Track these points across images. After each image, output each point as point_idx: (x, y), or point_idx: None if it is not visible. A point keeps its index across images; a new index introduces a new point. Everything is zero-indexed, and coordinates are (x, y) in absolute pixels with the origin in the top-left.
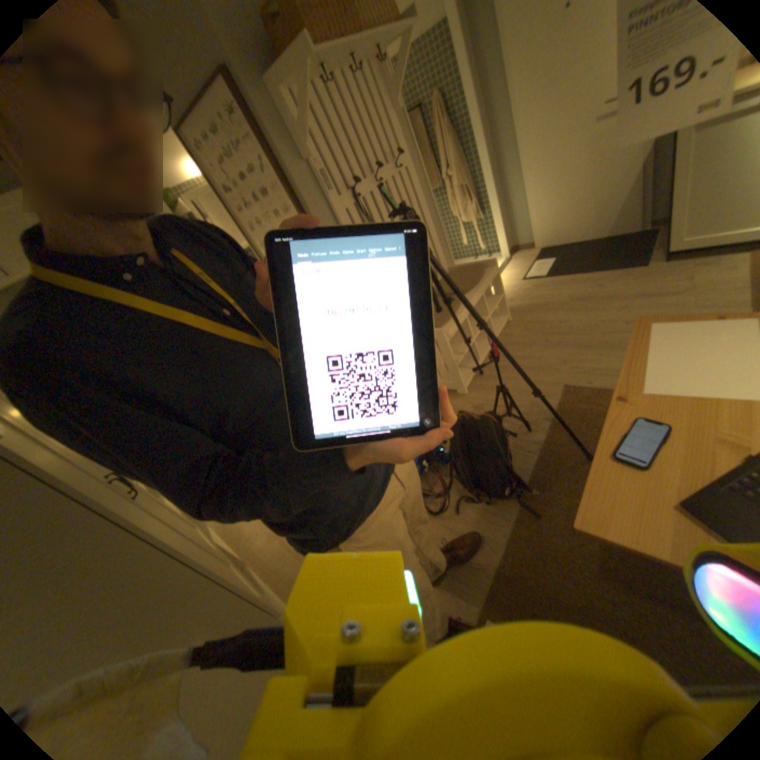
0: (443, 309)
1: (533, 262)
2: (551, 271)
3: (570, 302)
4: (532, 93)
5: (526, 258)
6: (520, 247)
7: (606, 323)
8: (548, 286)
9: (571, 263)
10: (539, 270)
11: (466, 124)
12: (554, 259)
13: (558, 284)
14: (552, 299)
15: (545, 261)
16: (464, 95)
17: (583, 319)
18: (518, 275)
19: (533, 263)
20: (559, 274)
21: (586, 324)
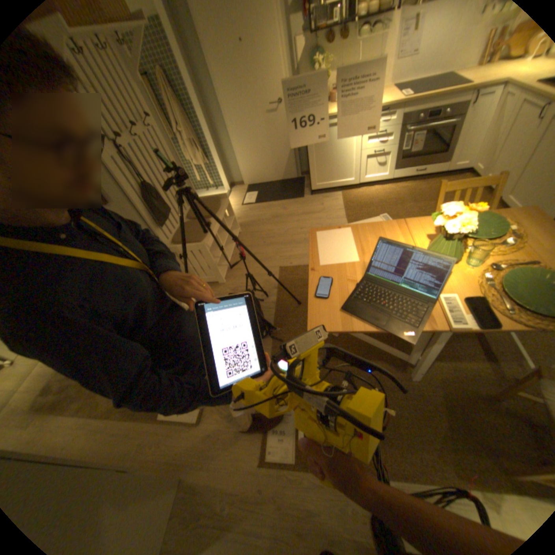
0: (201, 230)
1: (246, 195)
2: (258, 201)
3: (273, 219)
4: (228, 89)
5: (242, 192)
6: (236, 184)
7: (293, 230)
8: (259, 210)
9: (268, 196)
10: (251, 200)
11: (186, 99)
12: (258, 193)
13: (264, 208)
14: (263, 218)
15: (253, 194)
16: (181, 78)
17: (281, 229)
18: (239, 203)
19: (246, 196)
20: (263, 202)
21: (283, 232)
